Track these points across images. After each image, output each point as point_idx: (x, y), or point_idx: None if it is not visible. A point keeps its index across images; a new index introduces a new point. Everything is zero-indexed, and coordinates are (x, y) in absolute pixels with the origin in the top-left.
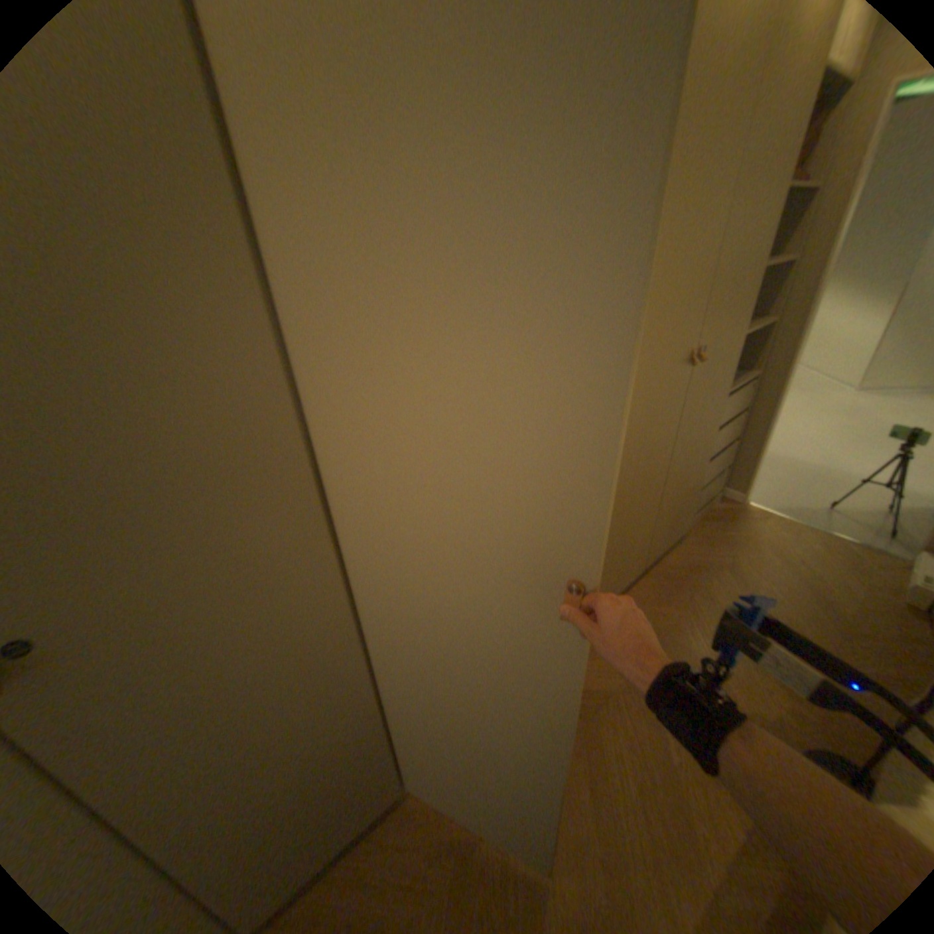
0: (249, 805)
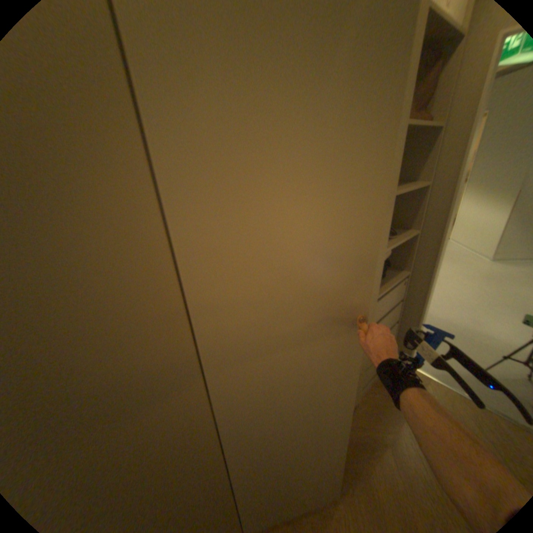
0: None
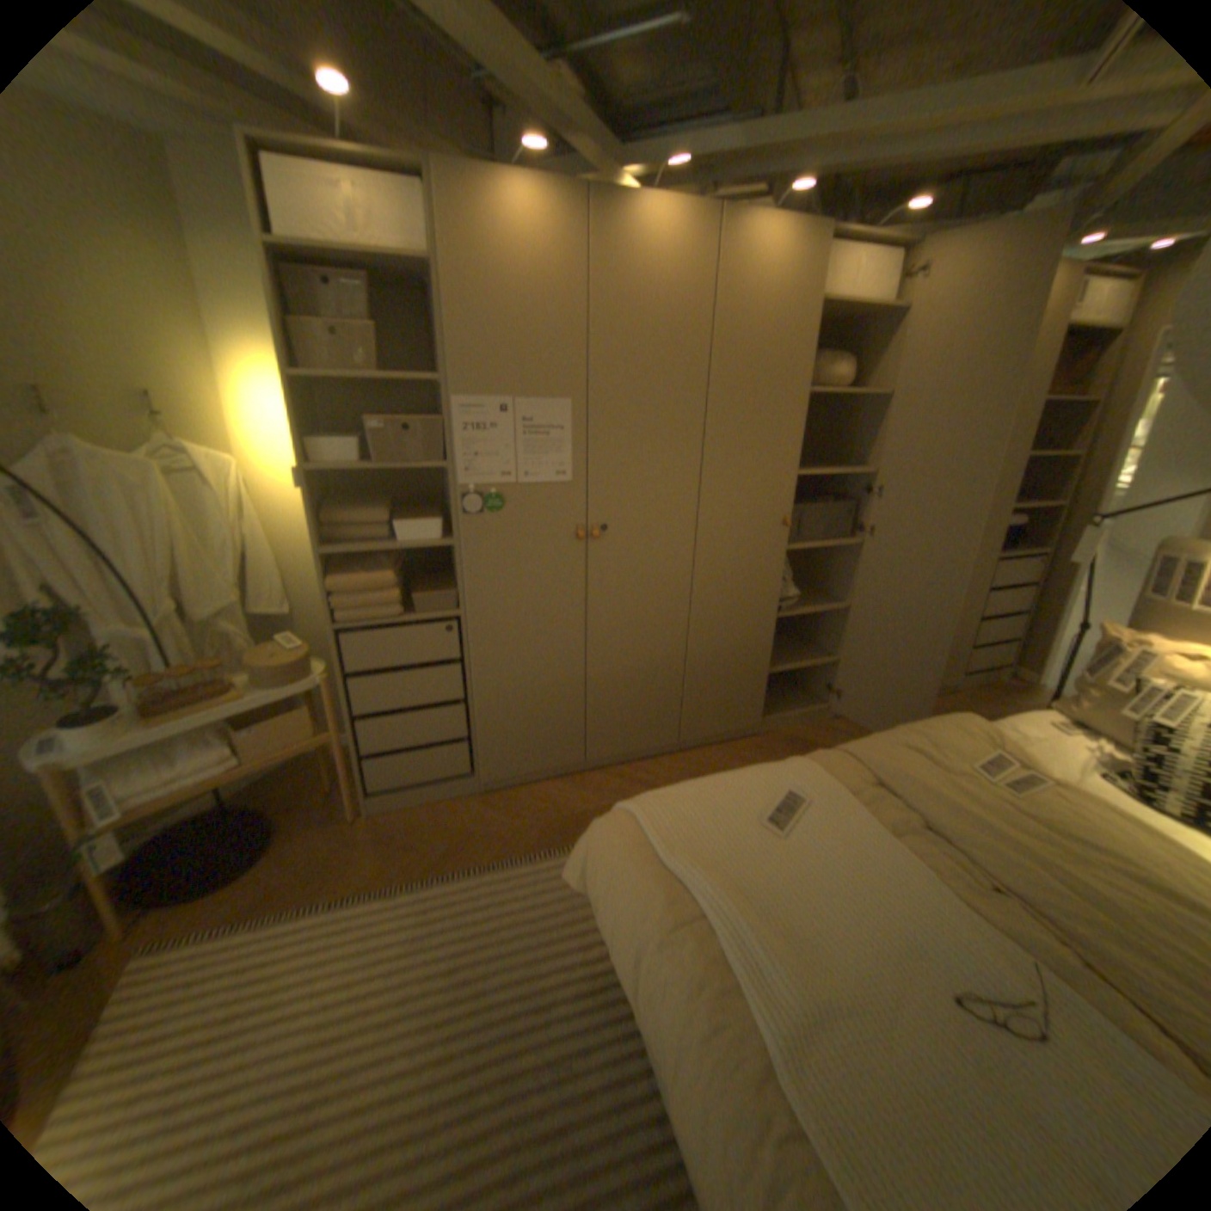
0: (621, 663)
